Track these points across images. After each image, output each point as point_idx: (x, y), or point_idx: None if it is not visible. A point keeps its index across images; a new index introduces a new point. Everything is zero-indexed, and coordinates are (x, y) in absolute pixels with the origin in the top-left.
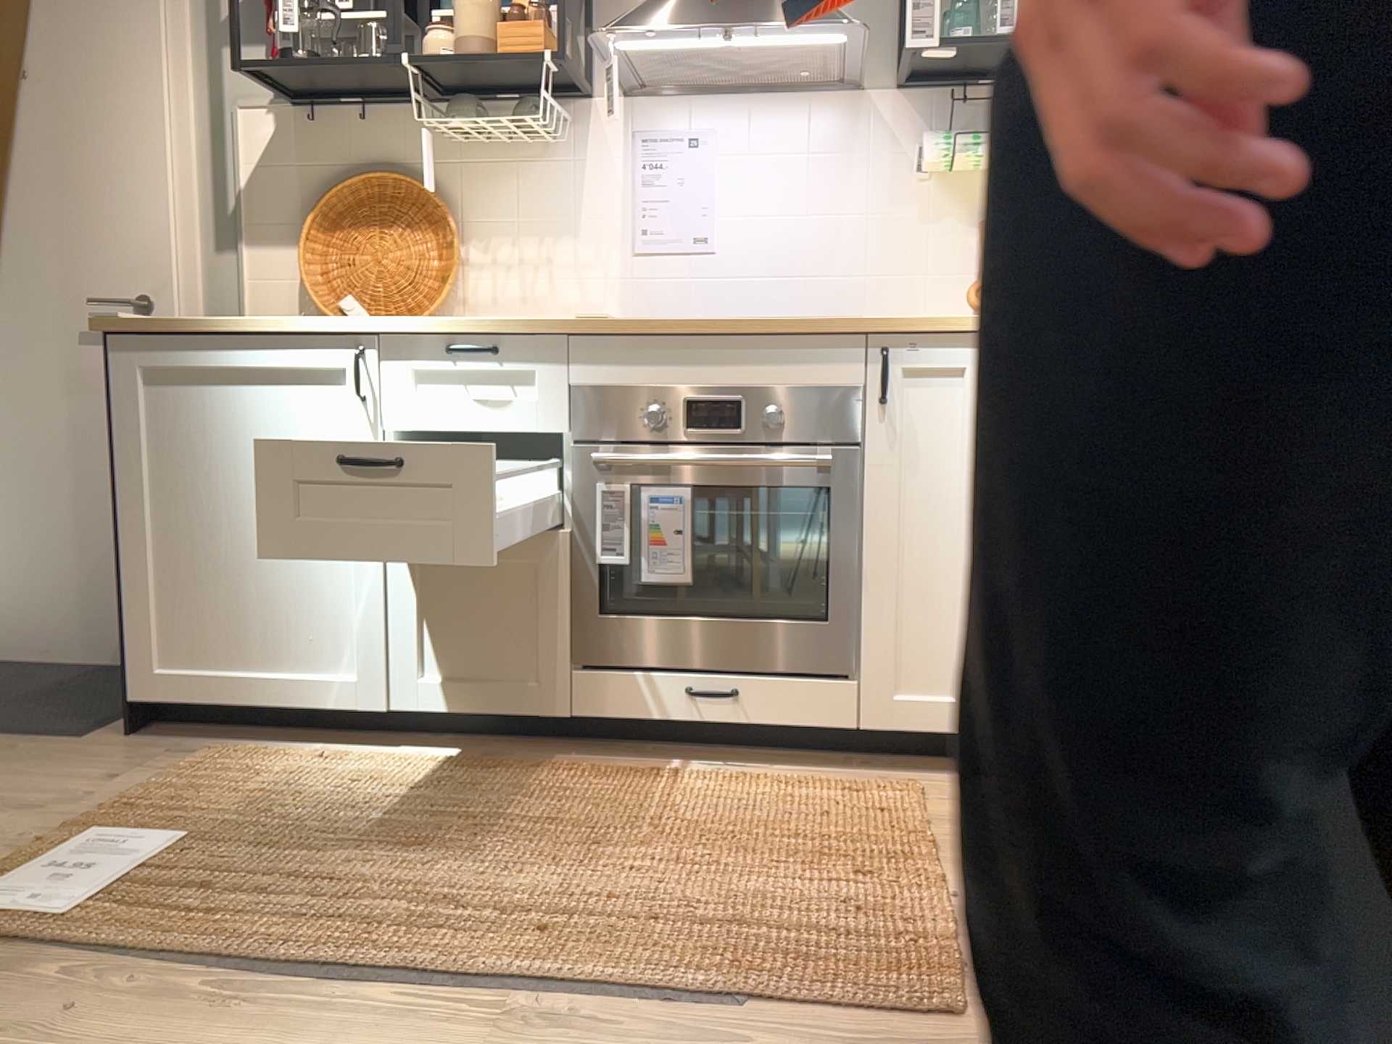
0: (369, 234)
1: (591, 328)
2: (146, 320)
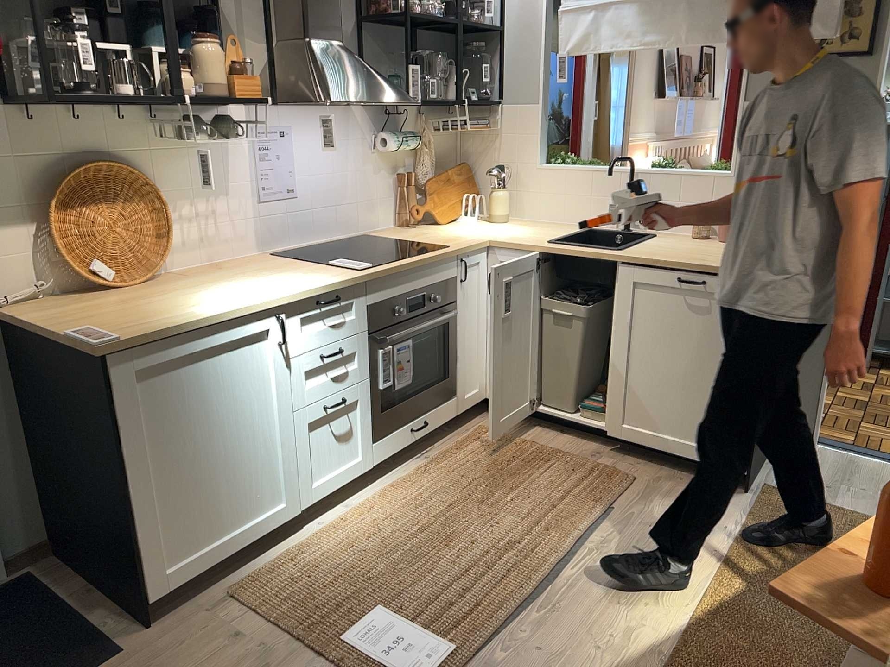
0: (100, 210)
1: (377, 275)
2: (122, 333)
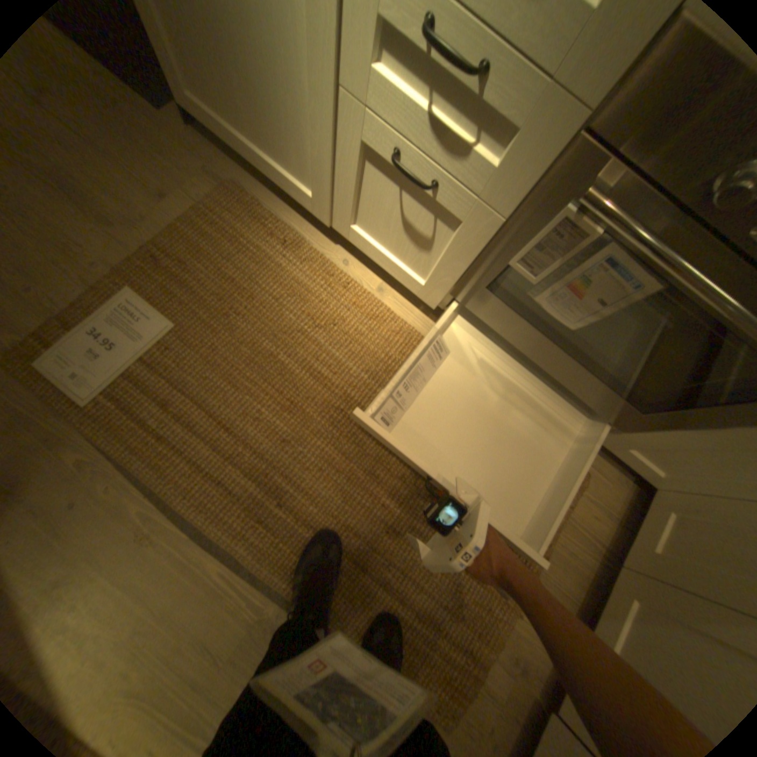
0: None
1: None
2: None
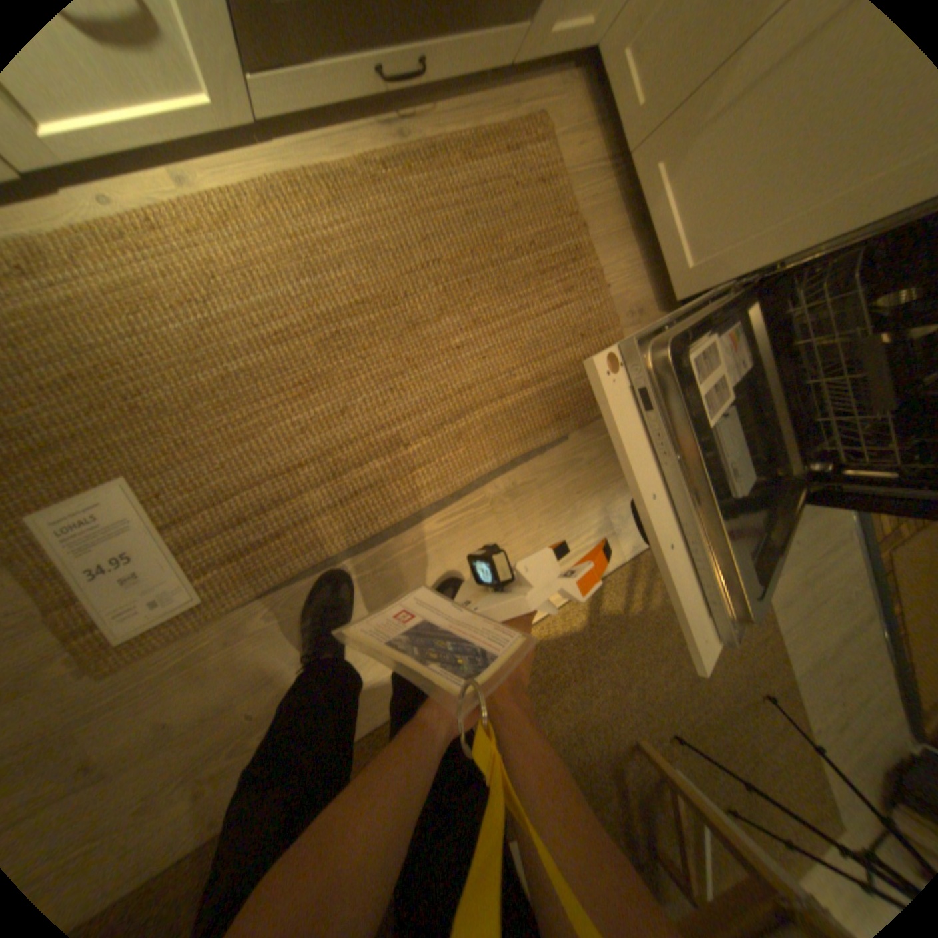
0: None
1: None
2: None
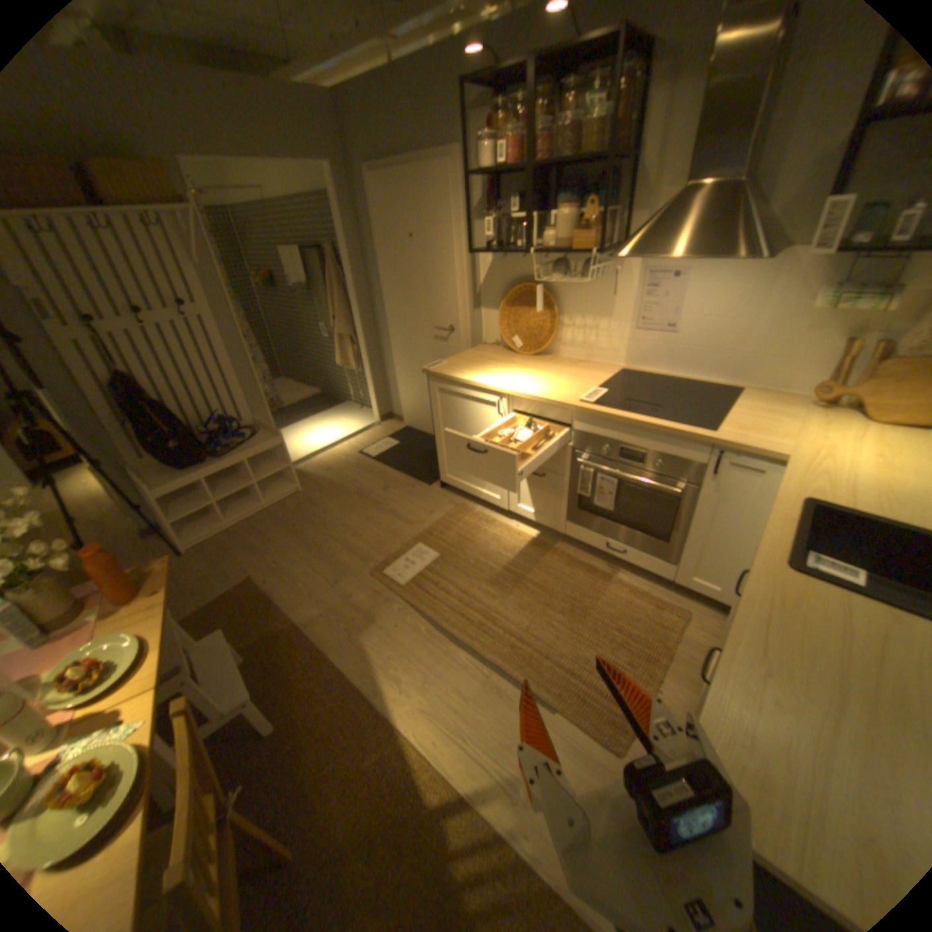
0: (525, 309)
1: (583, 410)
2: (439, 369)
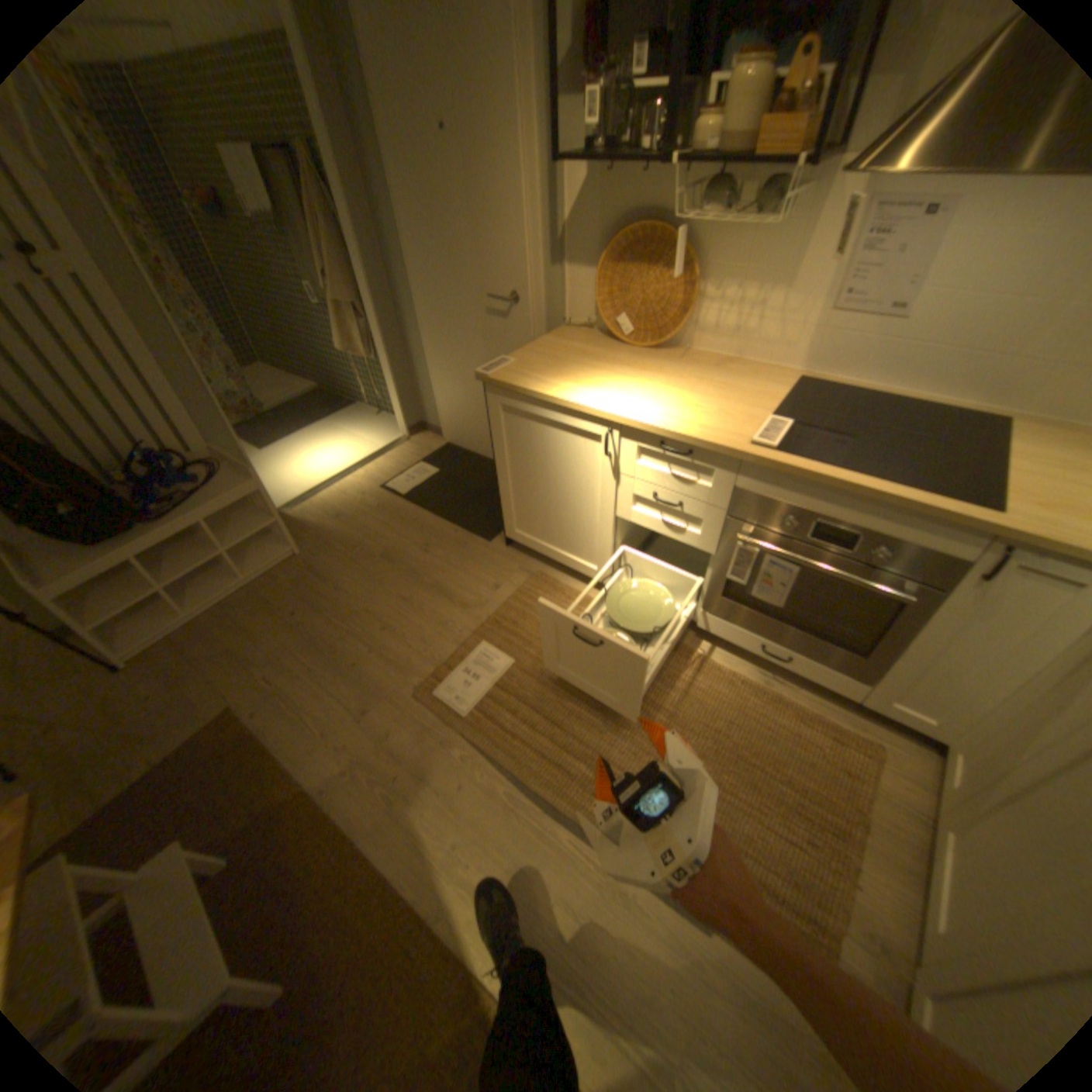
0: (641, 268)
1: (759, 461)
2: (502, 373)
